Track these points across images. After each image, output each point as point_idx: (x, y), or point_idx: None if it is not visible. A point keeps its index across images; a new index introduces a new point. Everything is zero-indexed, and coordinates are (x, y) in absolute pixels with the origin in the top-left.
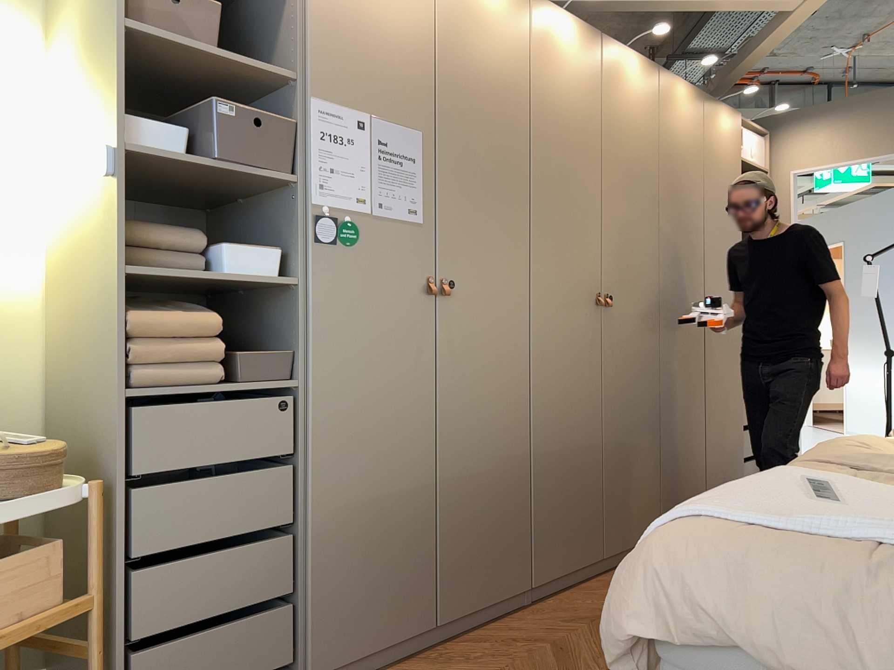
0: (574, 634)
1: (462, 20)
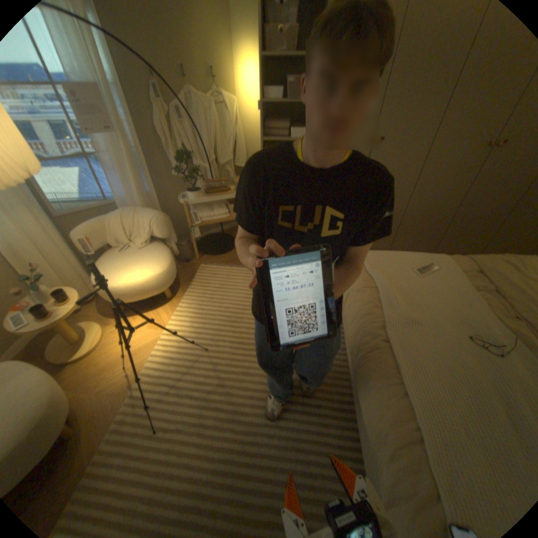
0: None
1: None
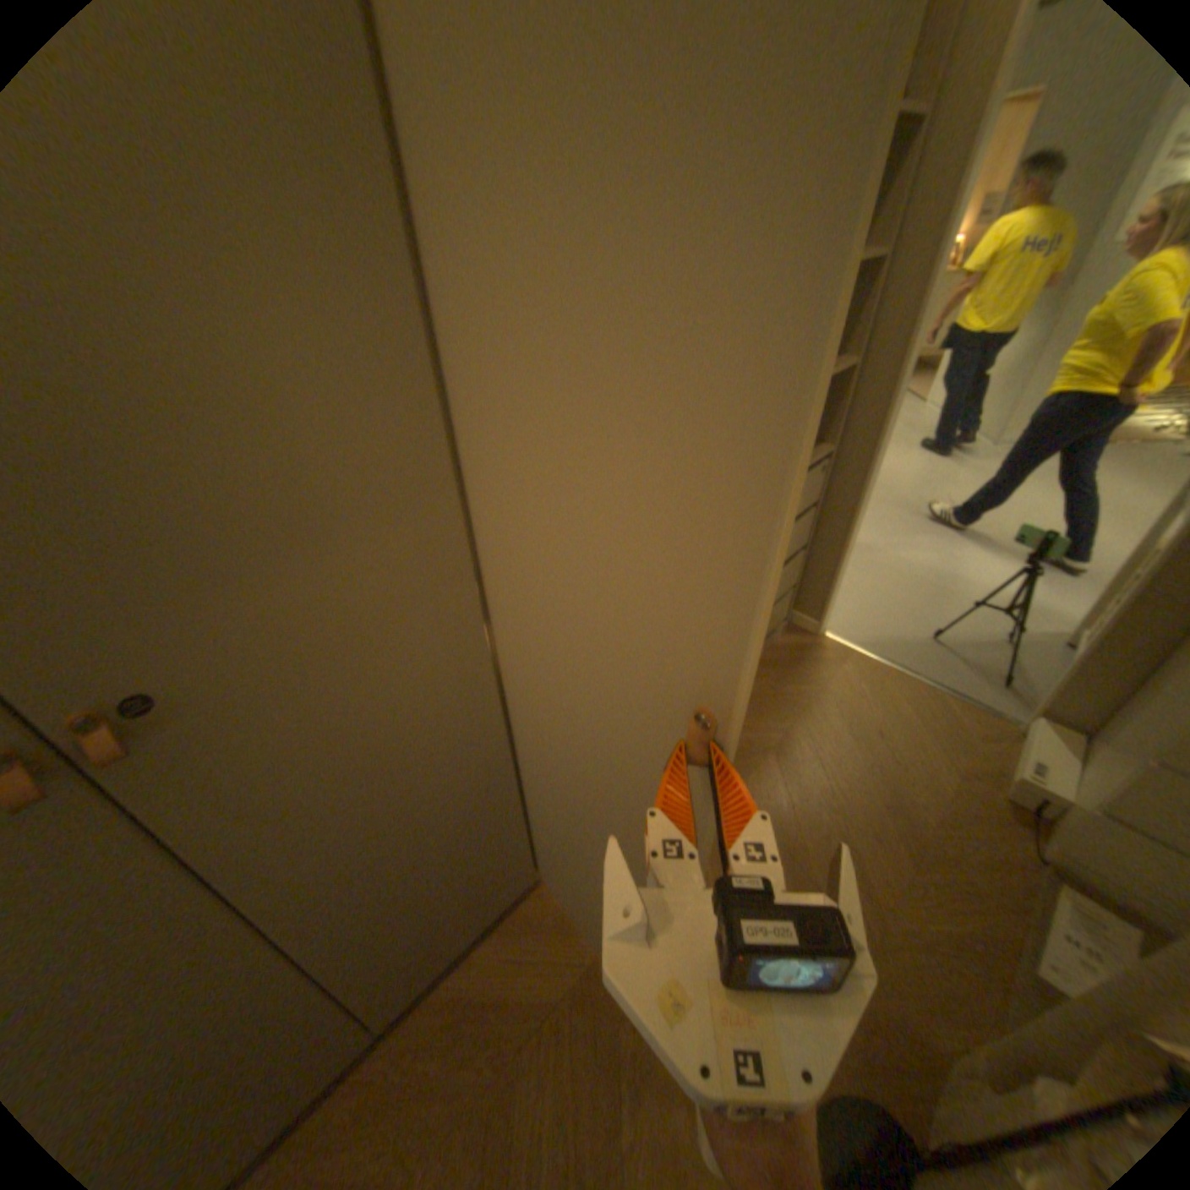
0: None
1: None
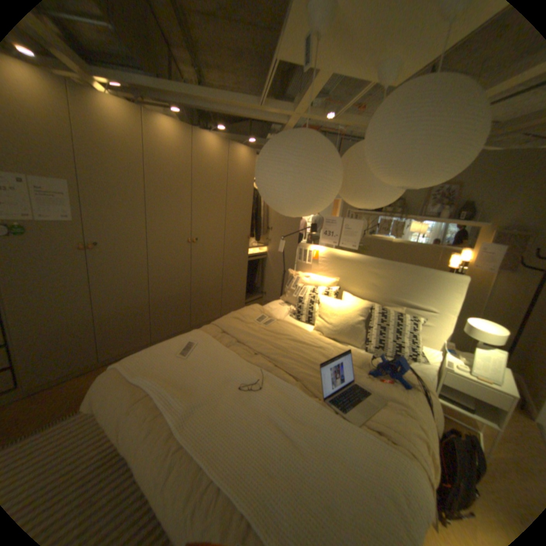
0: None
1: (90, 125)
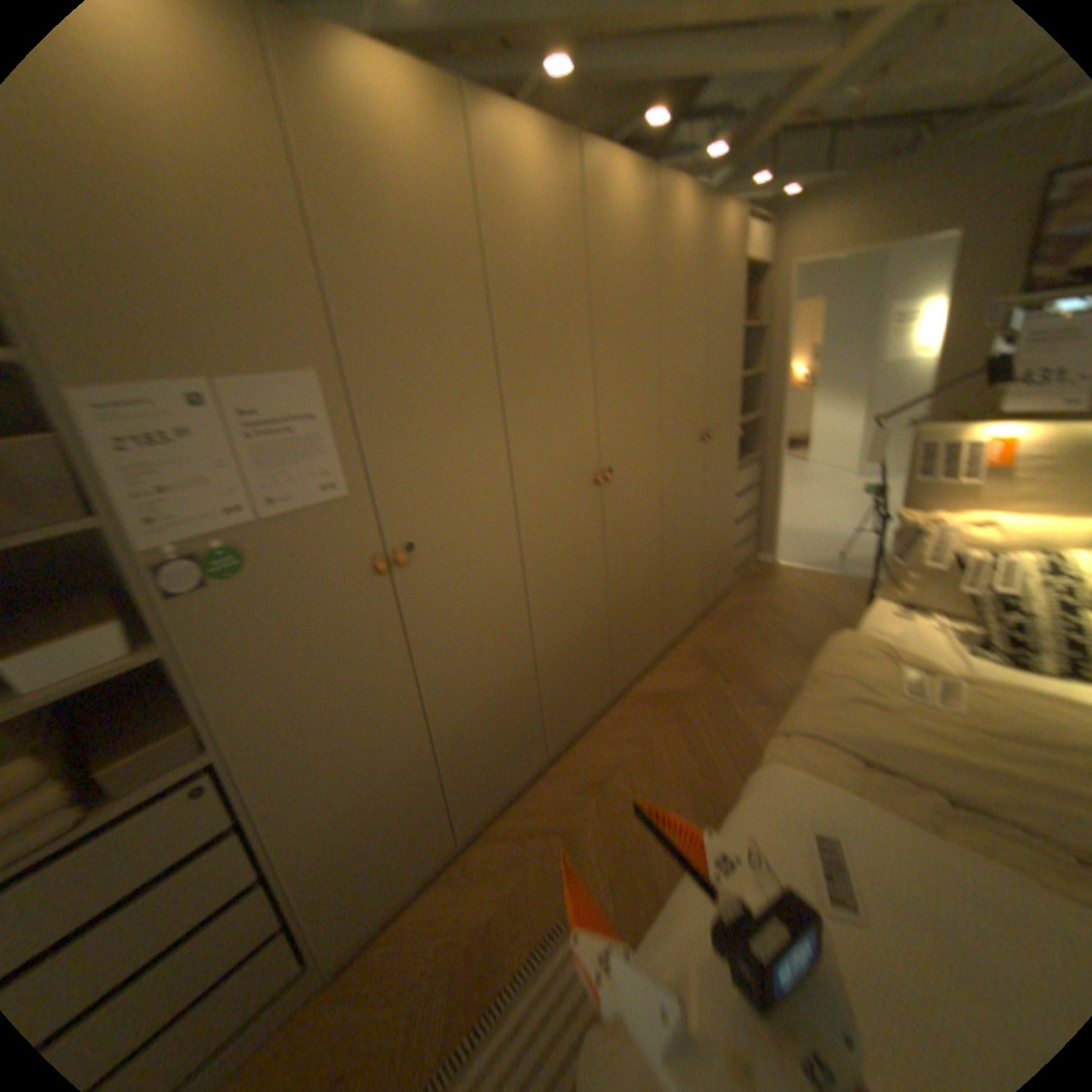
0: (582, 817)
1: (347, 167)
